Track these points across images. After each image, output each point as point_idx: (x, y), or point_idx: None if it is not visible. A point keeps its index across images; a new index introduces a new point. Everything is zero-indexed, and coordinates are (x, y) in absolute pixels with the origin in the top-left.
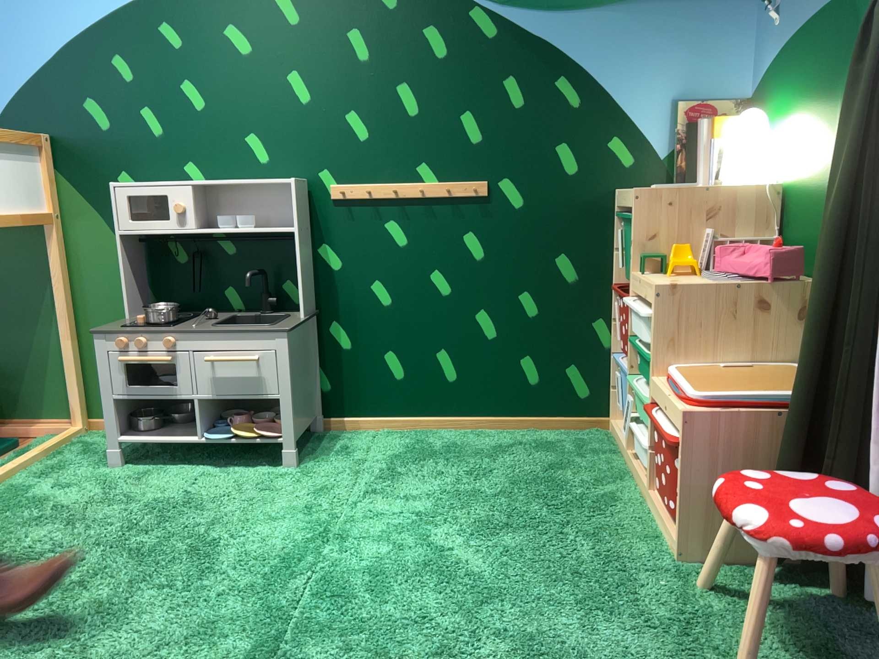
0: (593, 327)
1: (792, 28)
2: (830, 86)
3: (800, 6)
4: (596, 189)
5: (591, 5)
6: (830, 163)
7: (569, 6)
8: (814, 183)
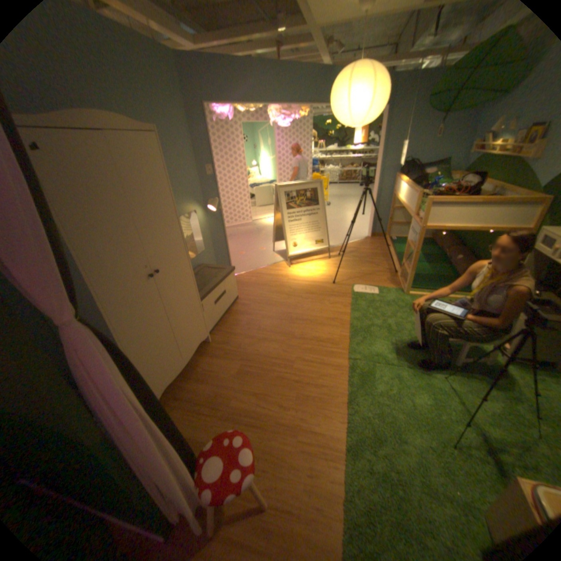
0: None
1: None
2: None
3: None
4: None
5: None
6: None
7: None
8: None
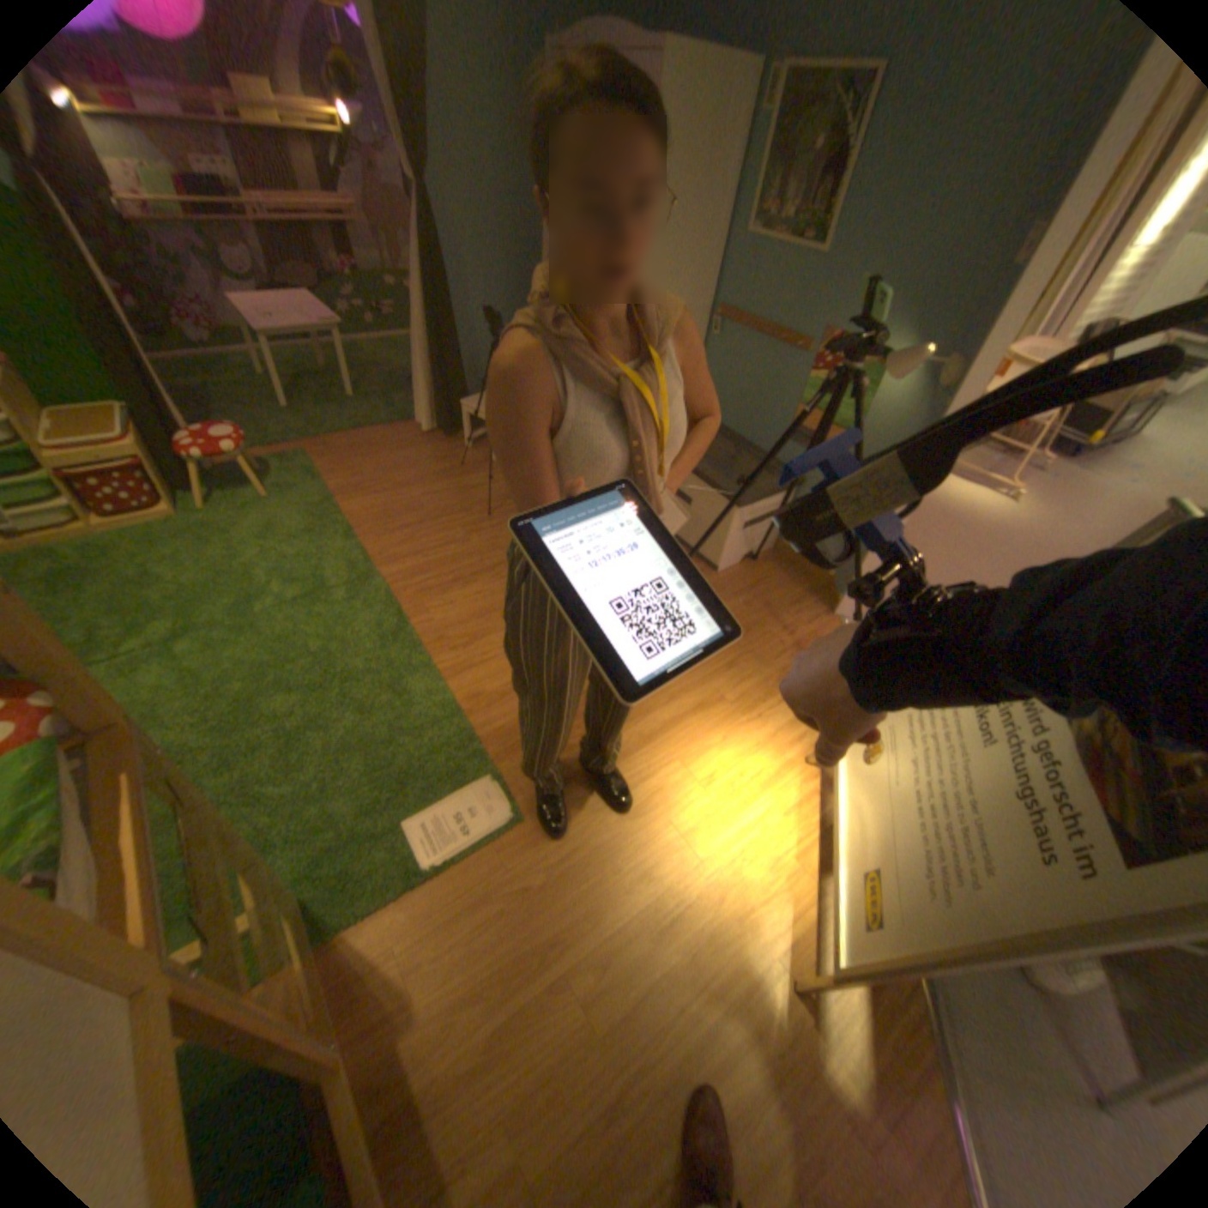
0: None
1: None
2: None
3: None
4: None
5: None
6: None
7: None
8: None
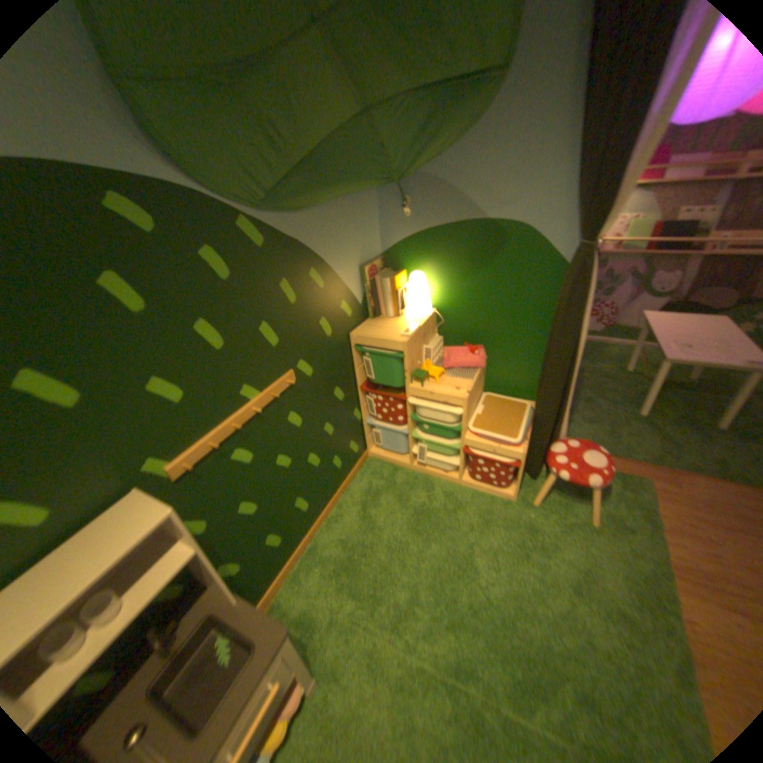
0: (354, 415)
1: (430, 223)
2: (476, 265)
3: (437, 212)
4: (341, 338)
5: (318, 203)
6: (480, 303)
7: (306, 206)
8: (466, 311)
